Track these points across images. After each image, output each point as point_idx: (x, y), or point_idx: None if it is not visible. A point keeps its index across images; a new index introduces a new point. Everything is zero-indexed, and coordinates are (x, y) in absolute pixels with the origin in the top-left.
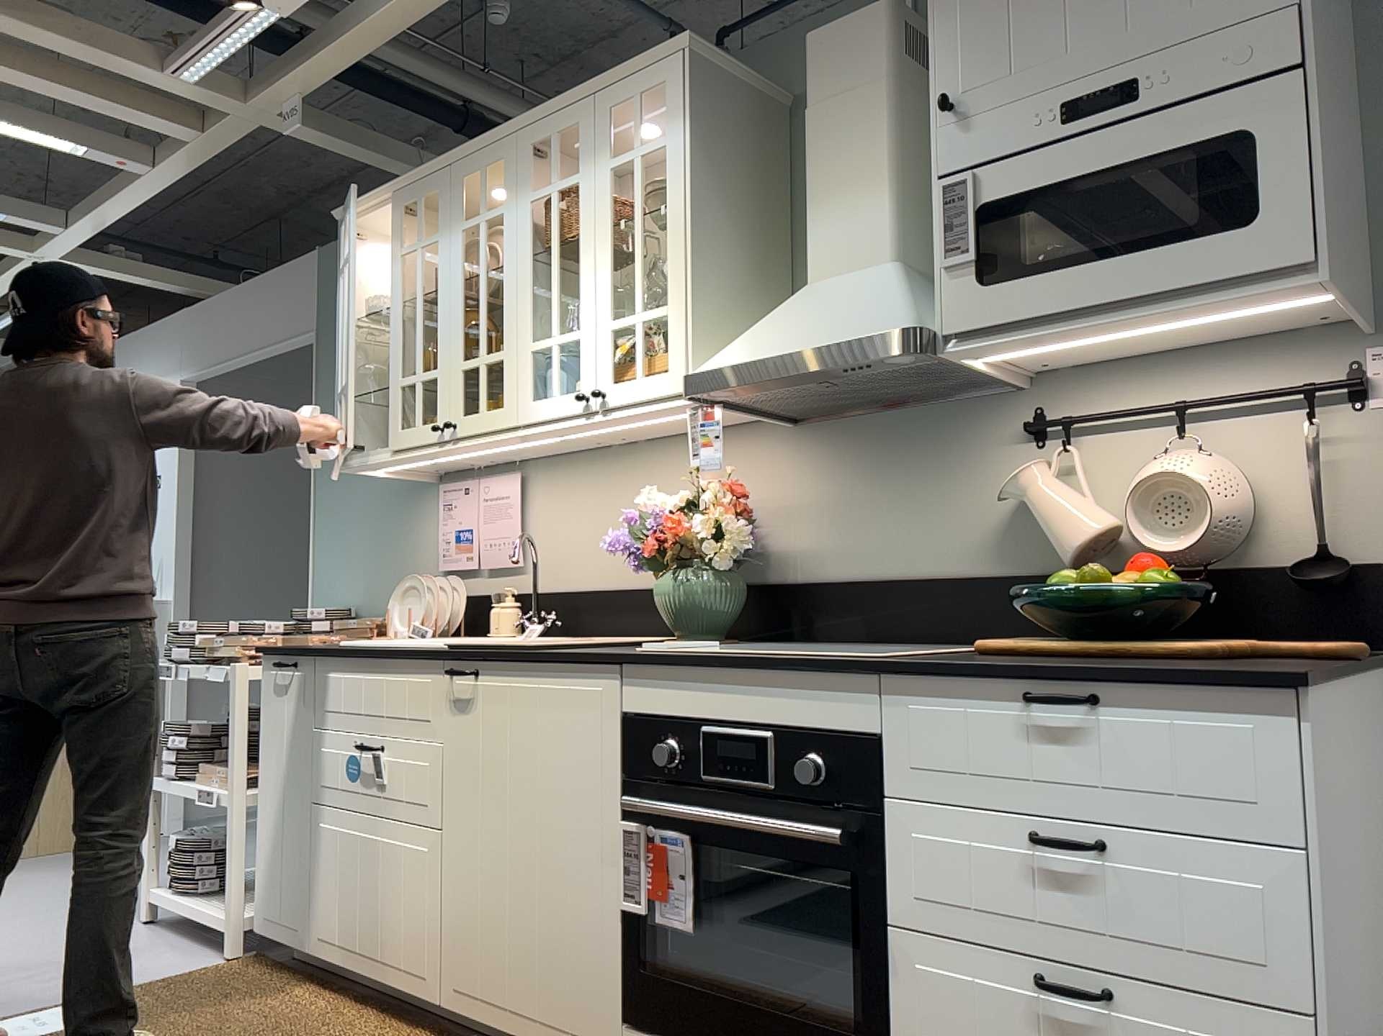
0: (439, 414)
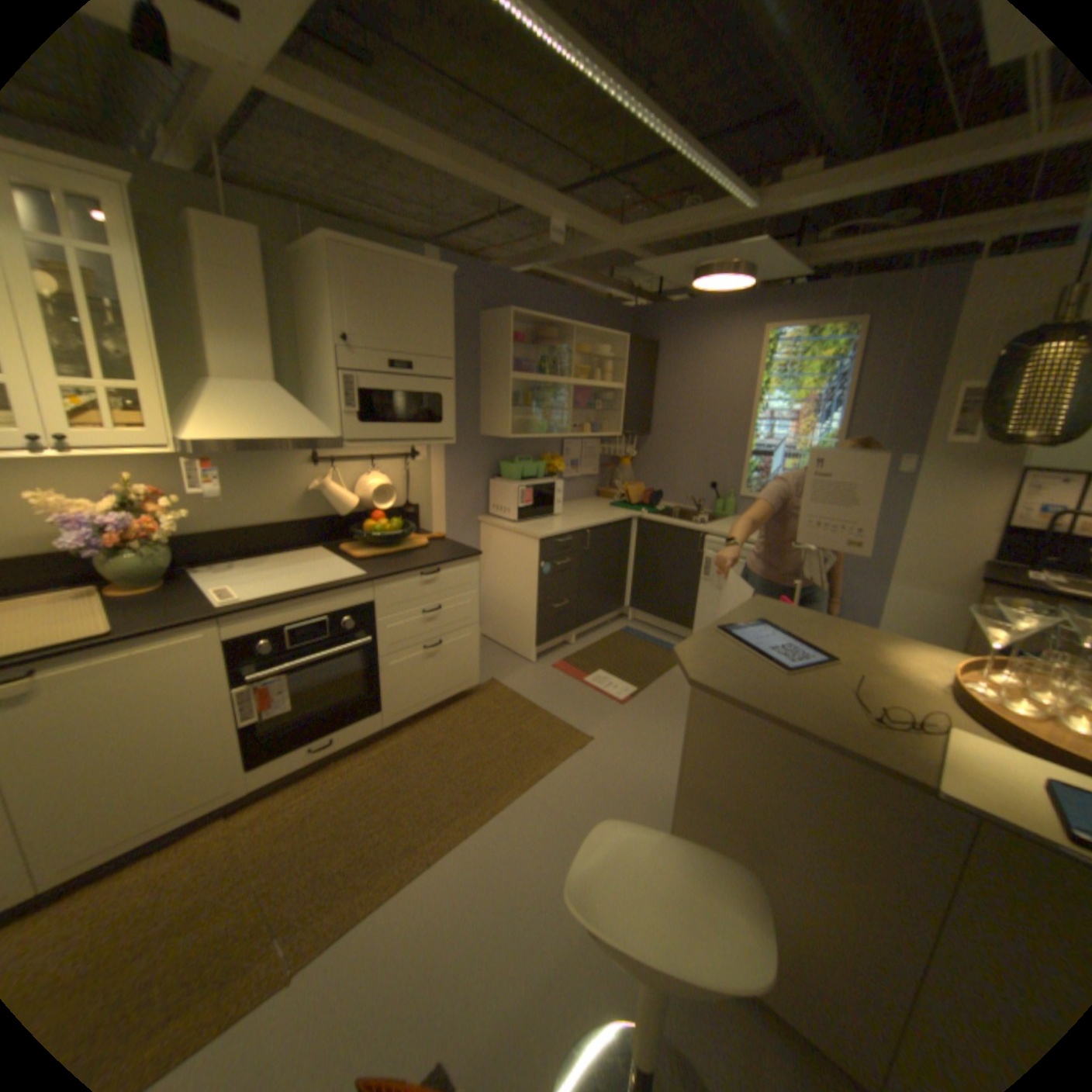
0: None
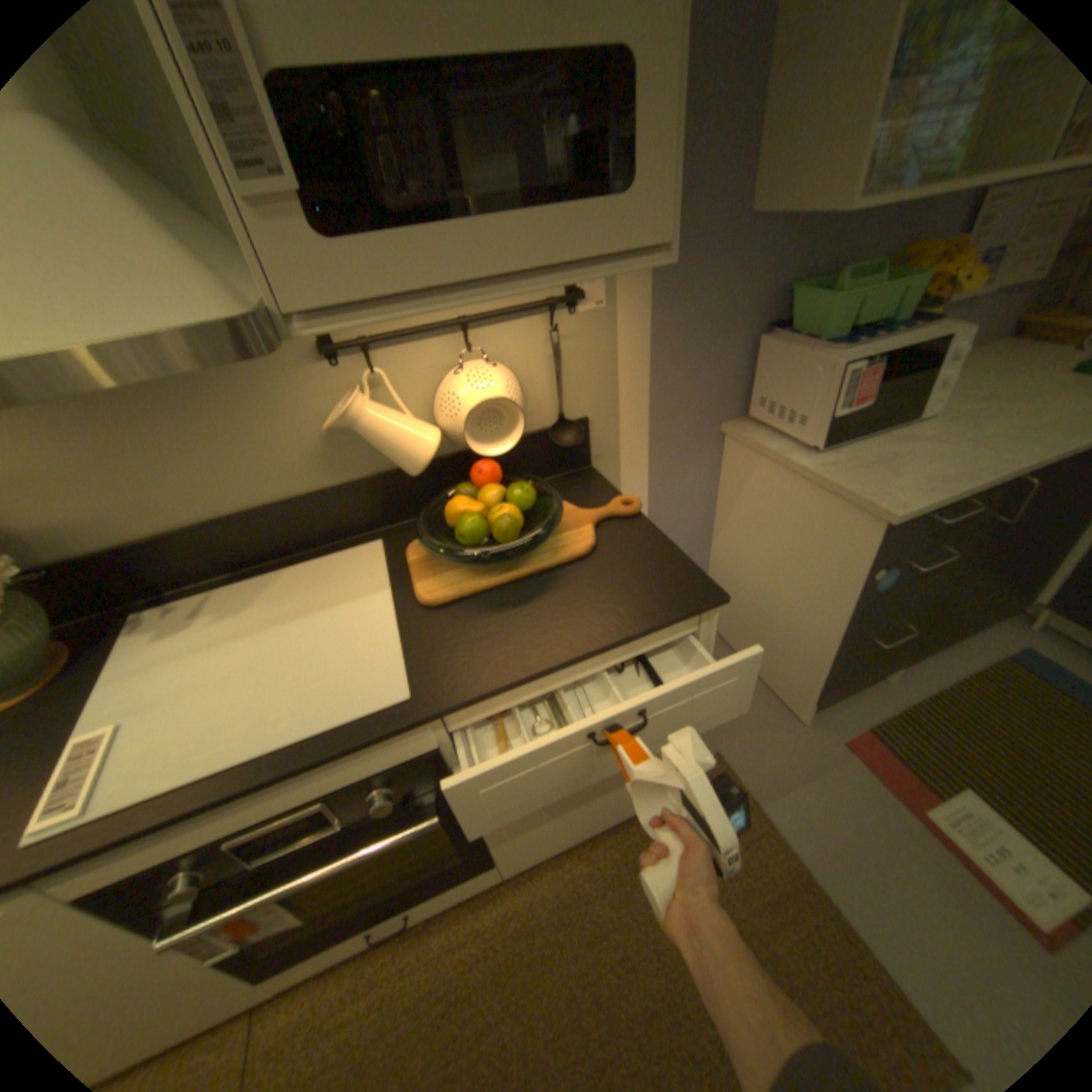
0: None
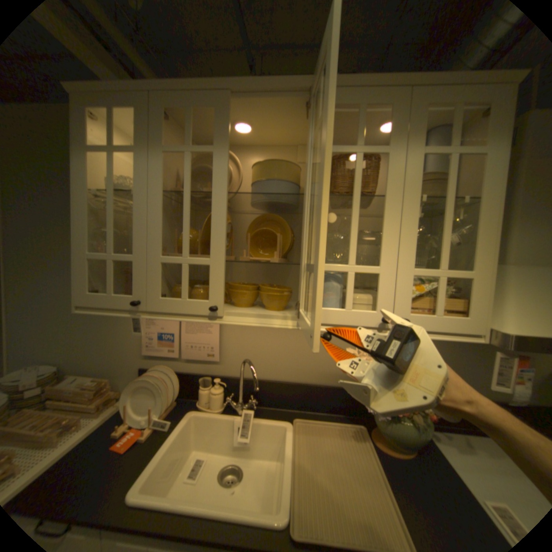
0: (213, 295)
